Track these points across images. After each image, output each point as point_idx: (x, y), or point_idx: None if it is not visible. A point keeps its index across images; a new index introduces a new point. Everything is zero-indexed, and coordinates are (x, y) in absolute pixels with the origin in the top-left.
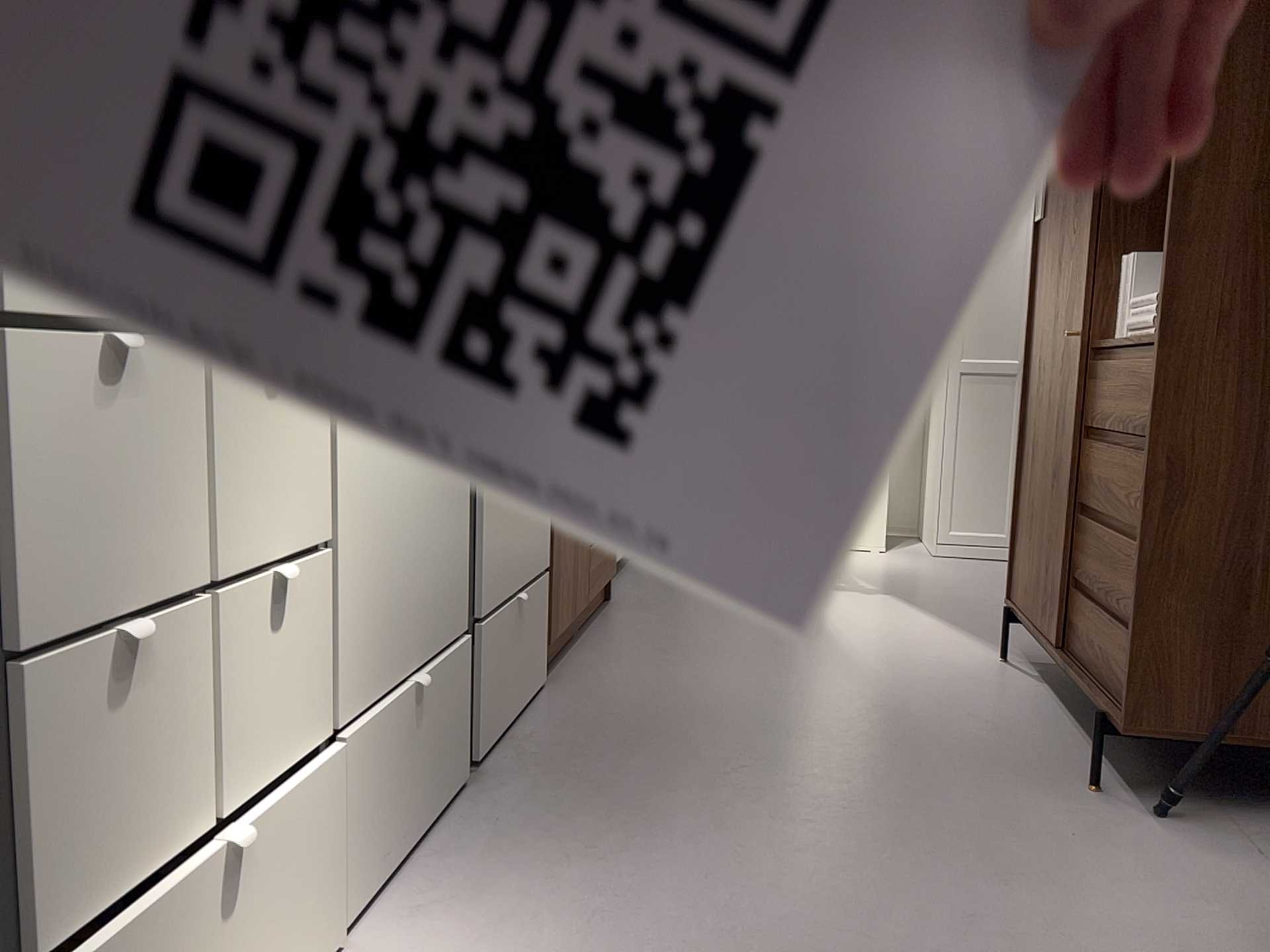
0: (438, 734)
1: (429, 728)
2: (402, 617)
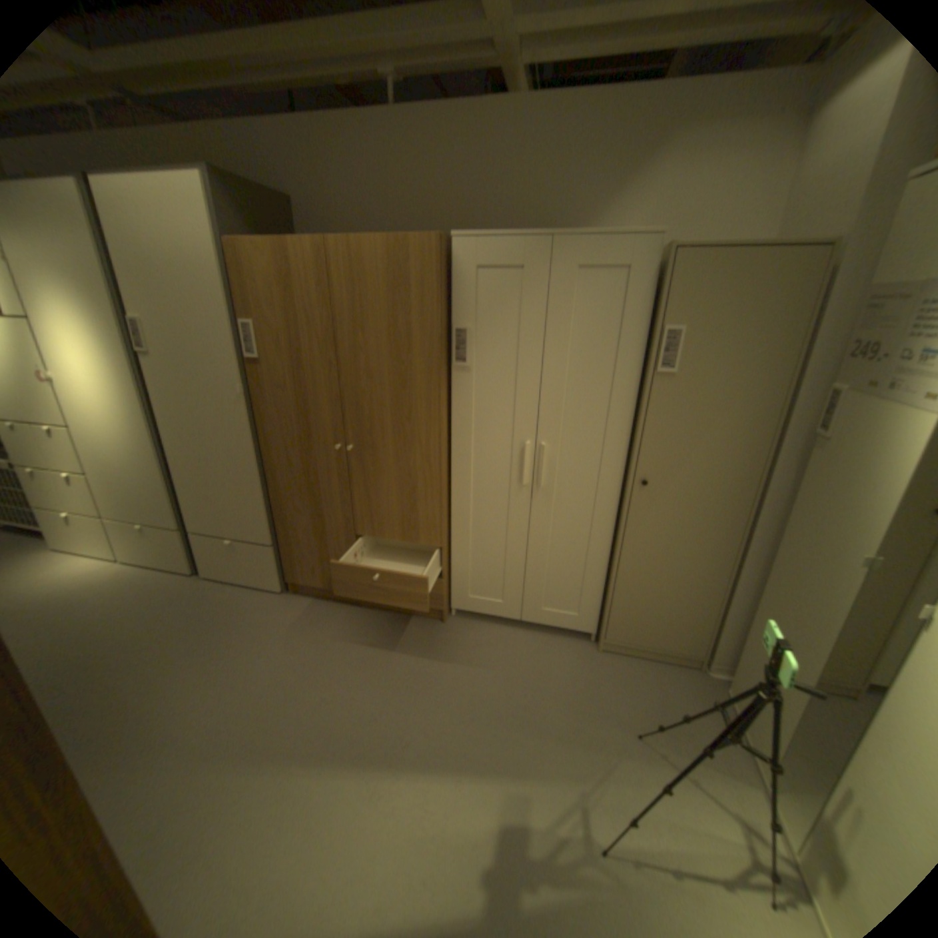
0: (170, 553)
1: (163, 547)
2: (136, 509)
